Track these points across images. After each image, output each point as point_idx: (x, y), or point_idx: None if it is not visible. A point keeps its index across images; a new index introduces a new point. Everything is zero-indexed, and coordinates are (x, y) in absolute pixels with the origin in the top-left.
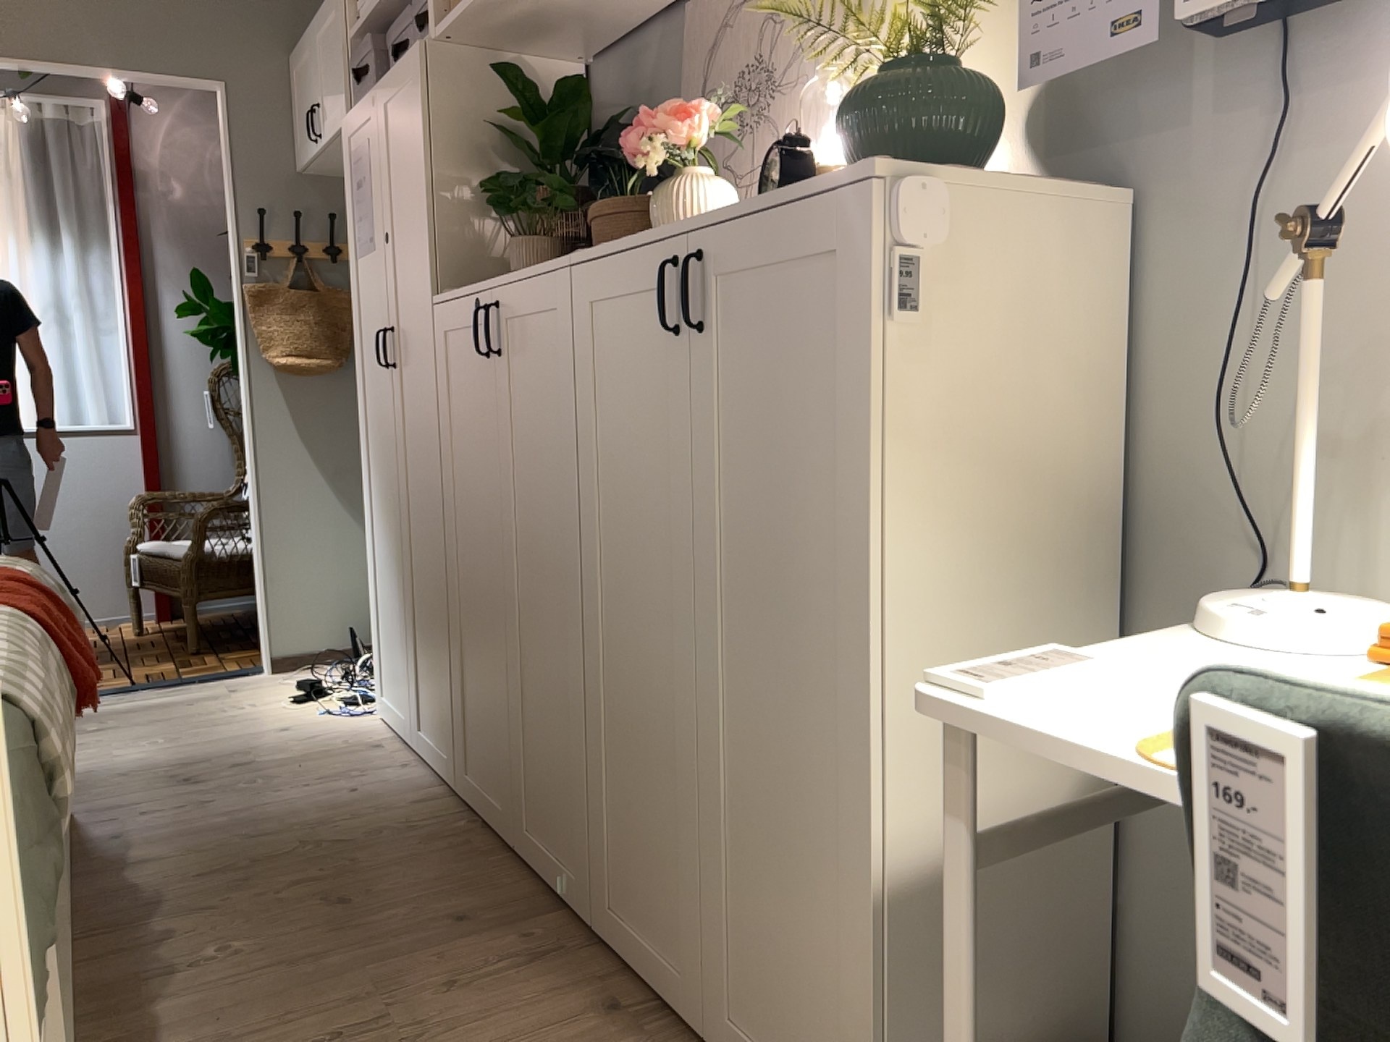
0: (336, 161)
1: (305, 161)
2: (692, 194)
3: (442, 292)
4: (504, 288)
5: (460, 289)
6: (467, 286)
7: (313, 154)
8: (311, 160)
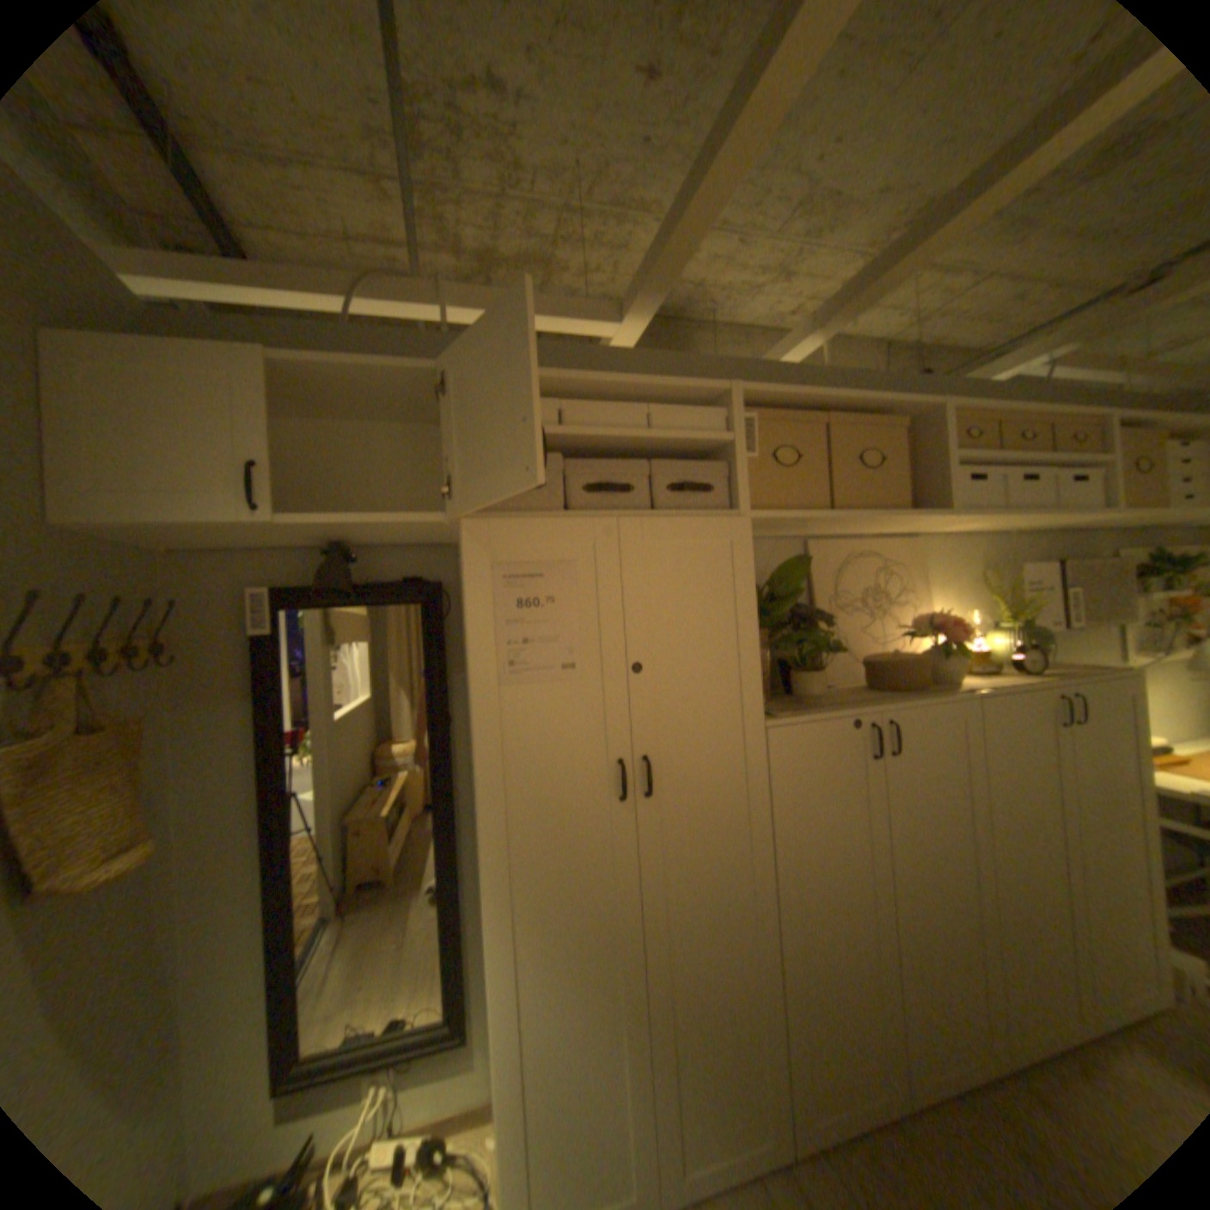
0: (201, 530)
1: (149, 521)
2: (965, 660)
3: (782, 718)
4: (903, 712)
5: (813, 714)
6: (832, 712)
7: (214, 521)
8: (176, 523)
